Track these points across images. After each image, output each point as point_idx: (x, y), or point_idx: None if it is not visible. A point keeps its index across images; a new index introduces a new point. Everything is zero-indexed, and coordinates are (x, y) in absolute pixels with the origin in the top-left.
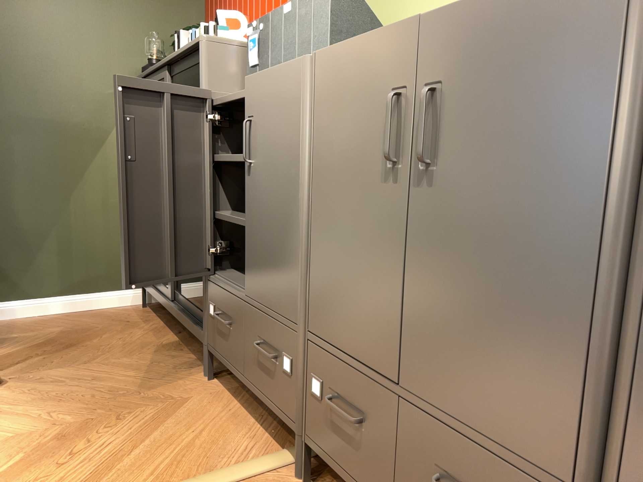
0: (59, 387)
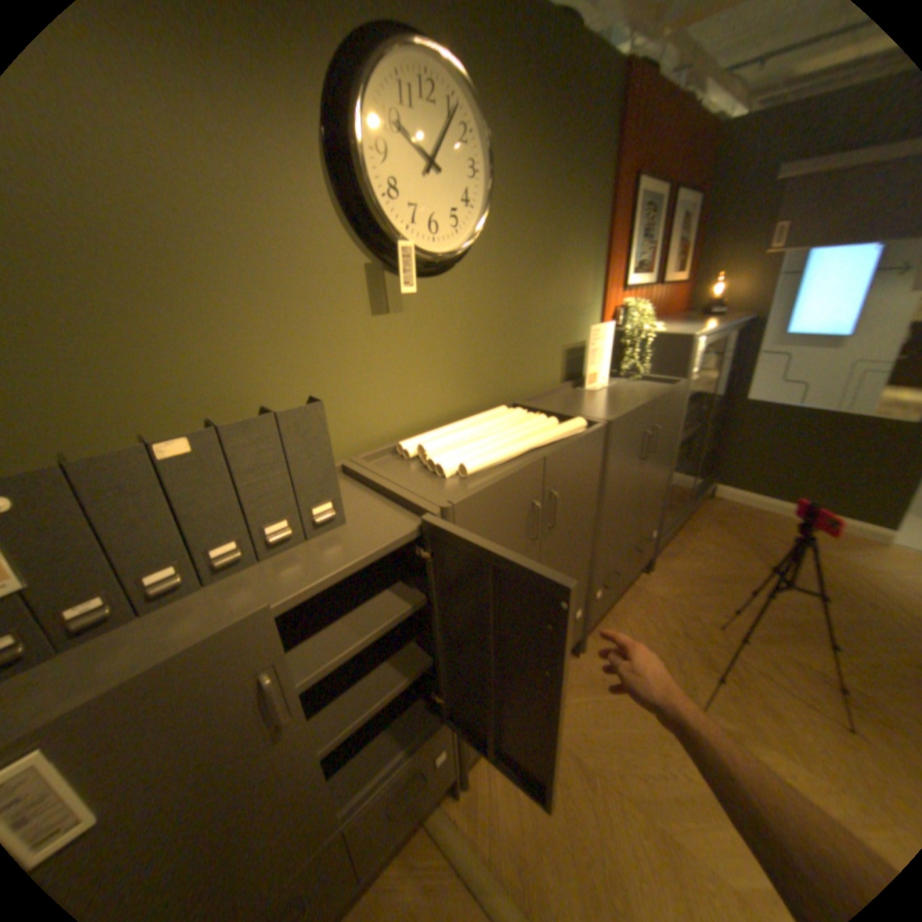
0: None
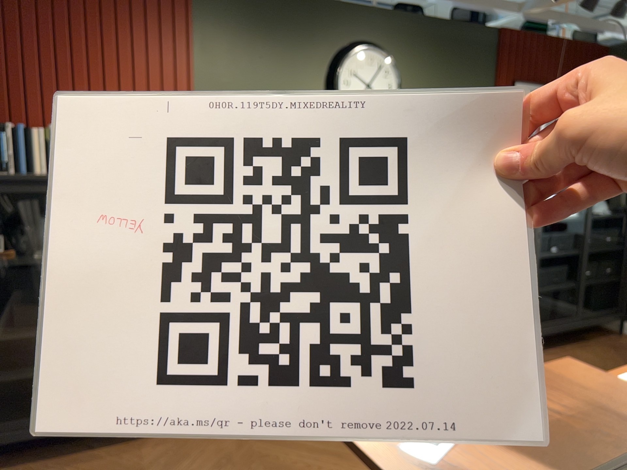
0: None
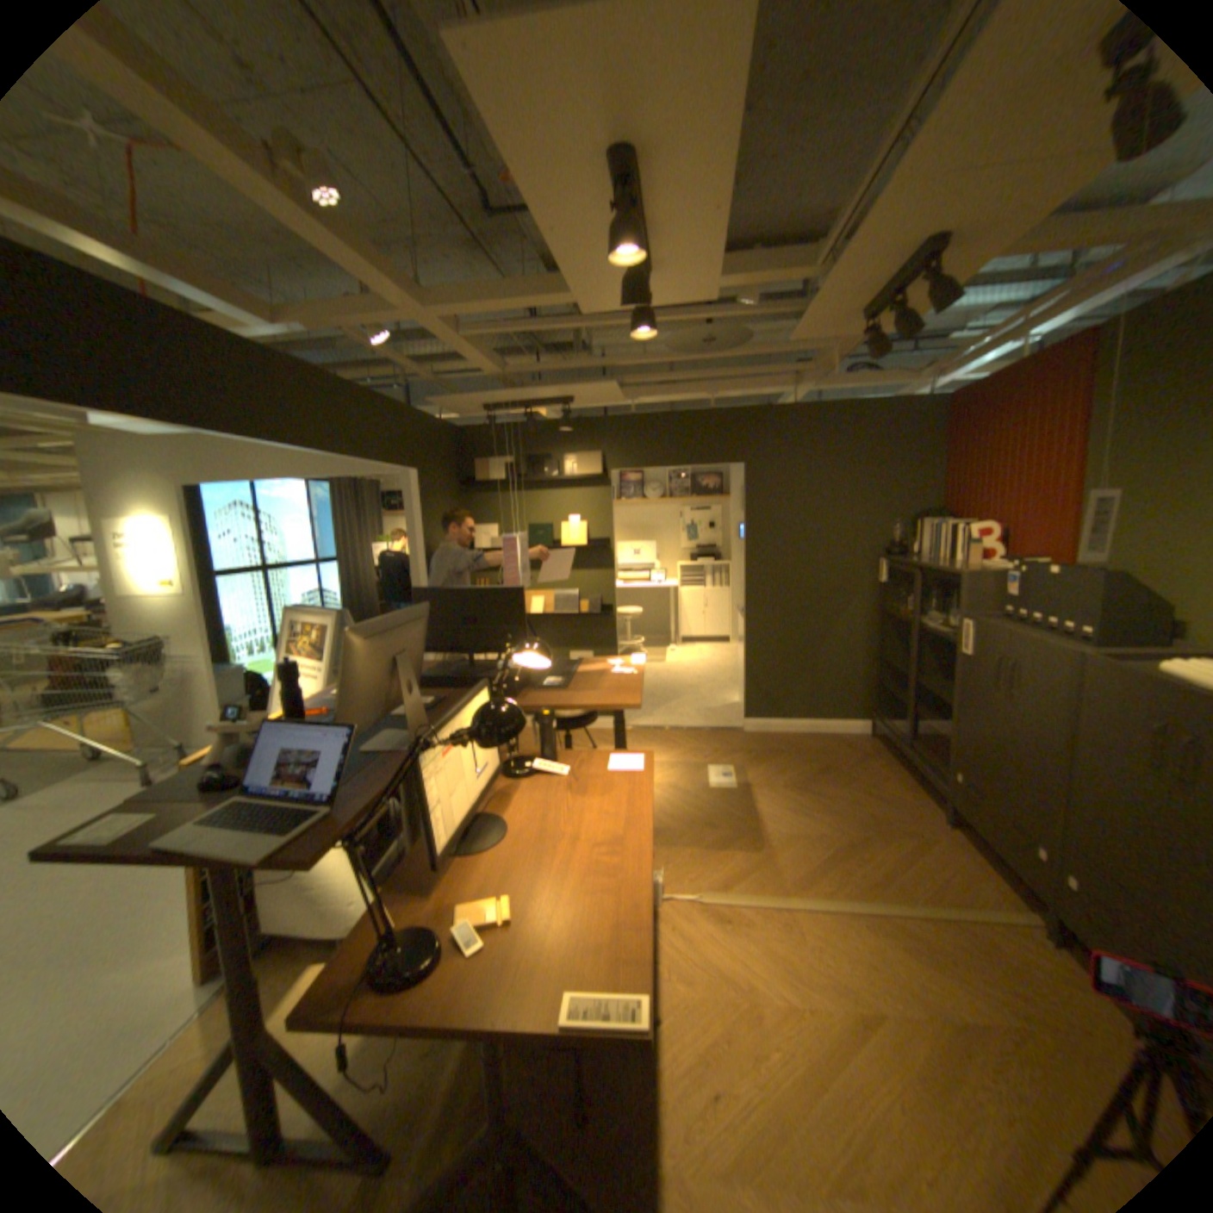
0: (837, 806)
